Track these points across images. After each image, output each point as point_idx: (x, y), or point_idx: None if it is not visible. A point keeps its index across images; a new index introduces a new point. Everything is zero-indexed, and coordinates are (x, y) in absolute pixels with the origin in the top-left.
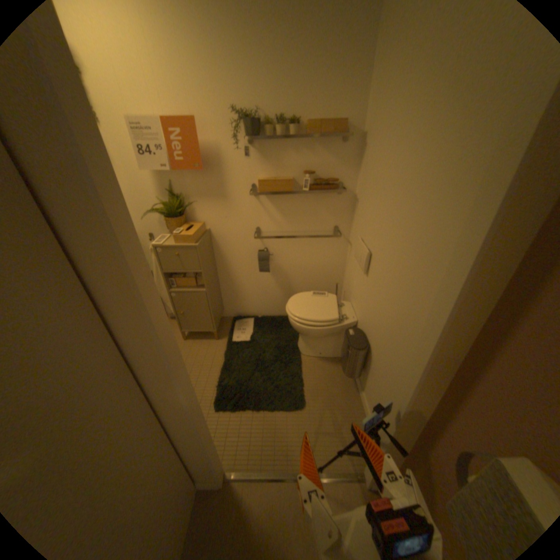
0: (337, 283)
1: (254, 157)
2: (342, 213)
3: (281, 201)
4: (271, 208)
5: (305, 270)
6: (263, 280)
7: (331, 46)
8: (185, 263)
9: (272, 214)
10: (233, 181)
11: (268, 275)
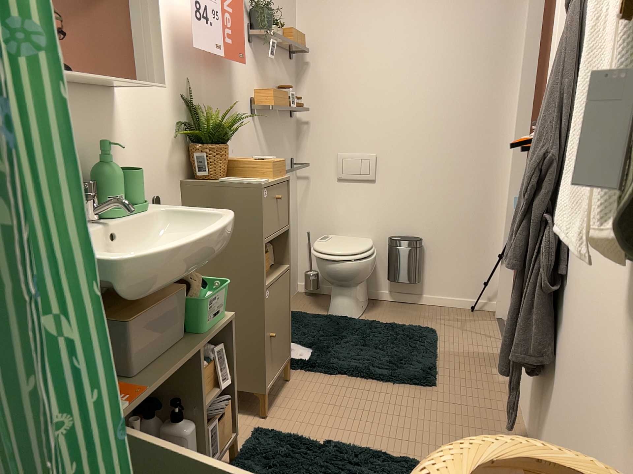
0: (296, 240)
1: (253, 65)
2: (294, 143)
3: (267, 126)
4: (263, 136)
5: None
6: None
7: None
8: (281, 214)
9: (263, 145)
10: (240, 93)
11: None
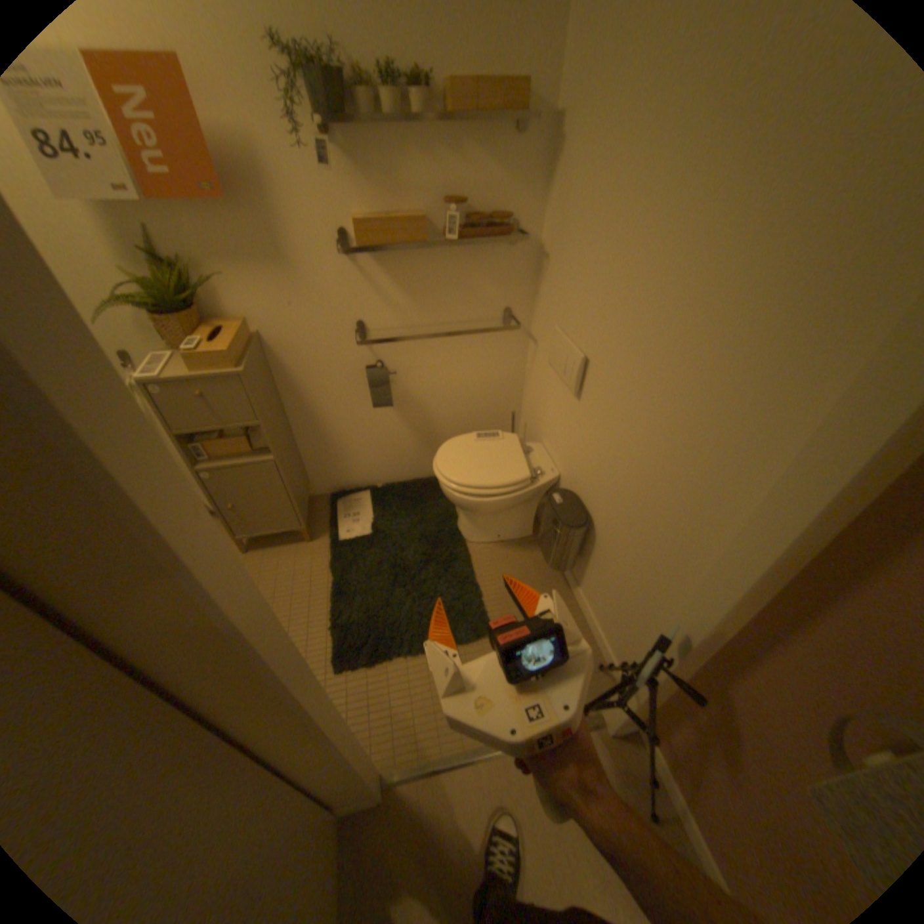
0: (512, 411)
1: (336, 166)
2: (517, 282)
3: (401, 263)
4: (384, 278)
5: (455, 393)
6: (379, 421)
7: None
8: (221, 411)
9: (385, 292)
10: (295, 222)
11: (389, 411)
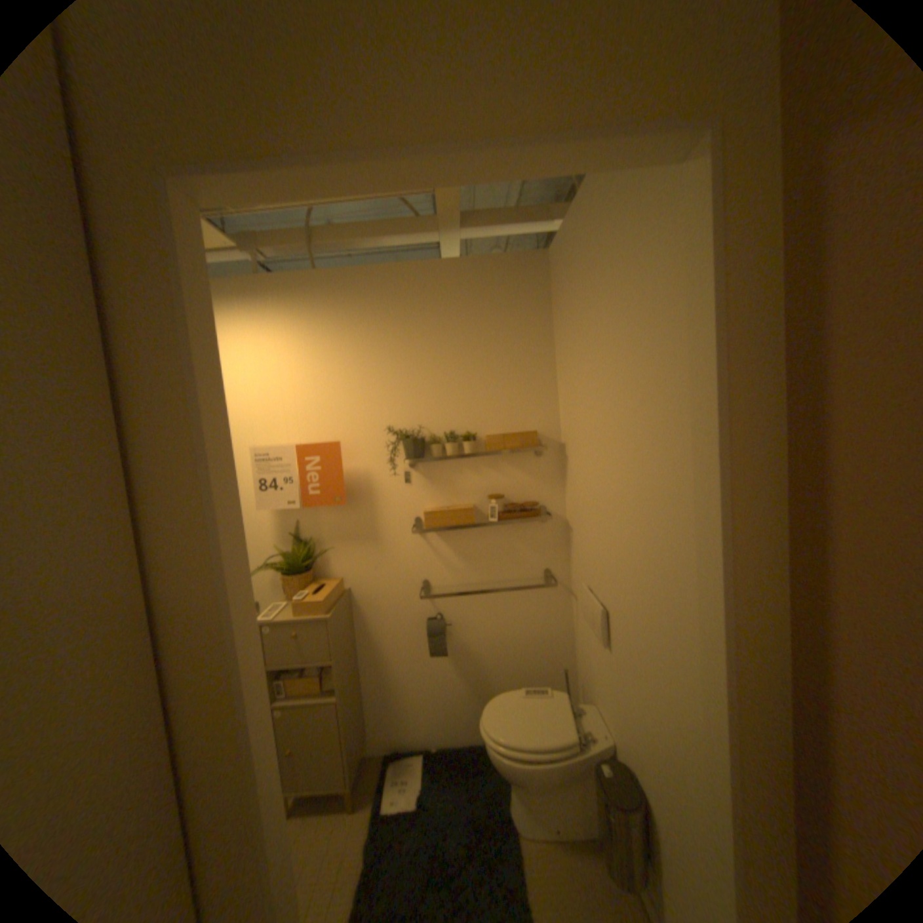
0: (567, 669)
1: (417, 483)
2: (552, 549)
3: (458, 538)
4: (445, 549)
5: (507, 647)
6: (436, 672)
7: (505, 363)
8: (306, 650)
9: (446, 558)
10: (388, 515)
11: (446, 663)
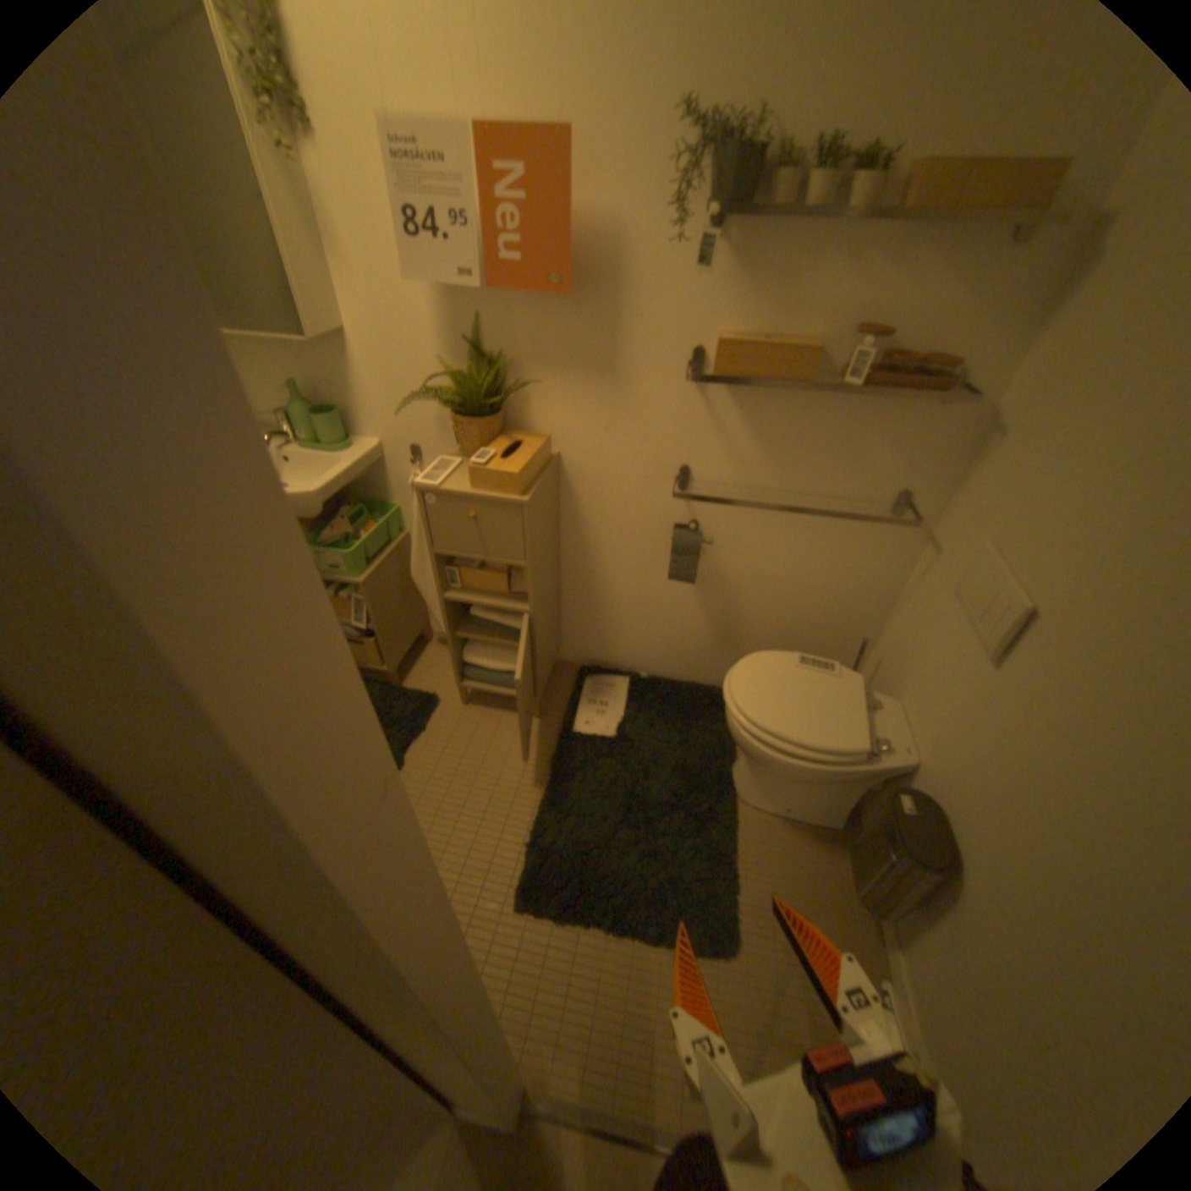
0: (865, 634)
1: (717, 268)
2: (936, 456)
3: (766, 402)
4: (735, 418)
5: (785, 588)
6: (669, 595)
7: None
8: (490, 540)
9: (731, 435)
10: (644, 331)
11: (687, 587)
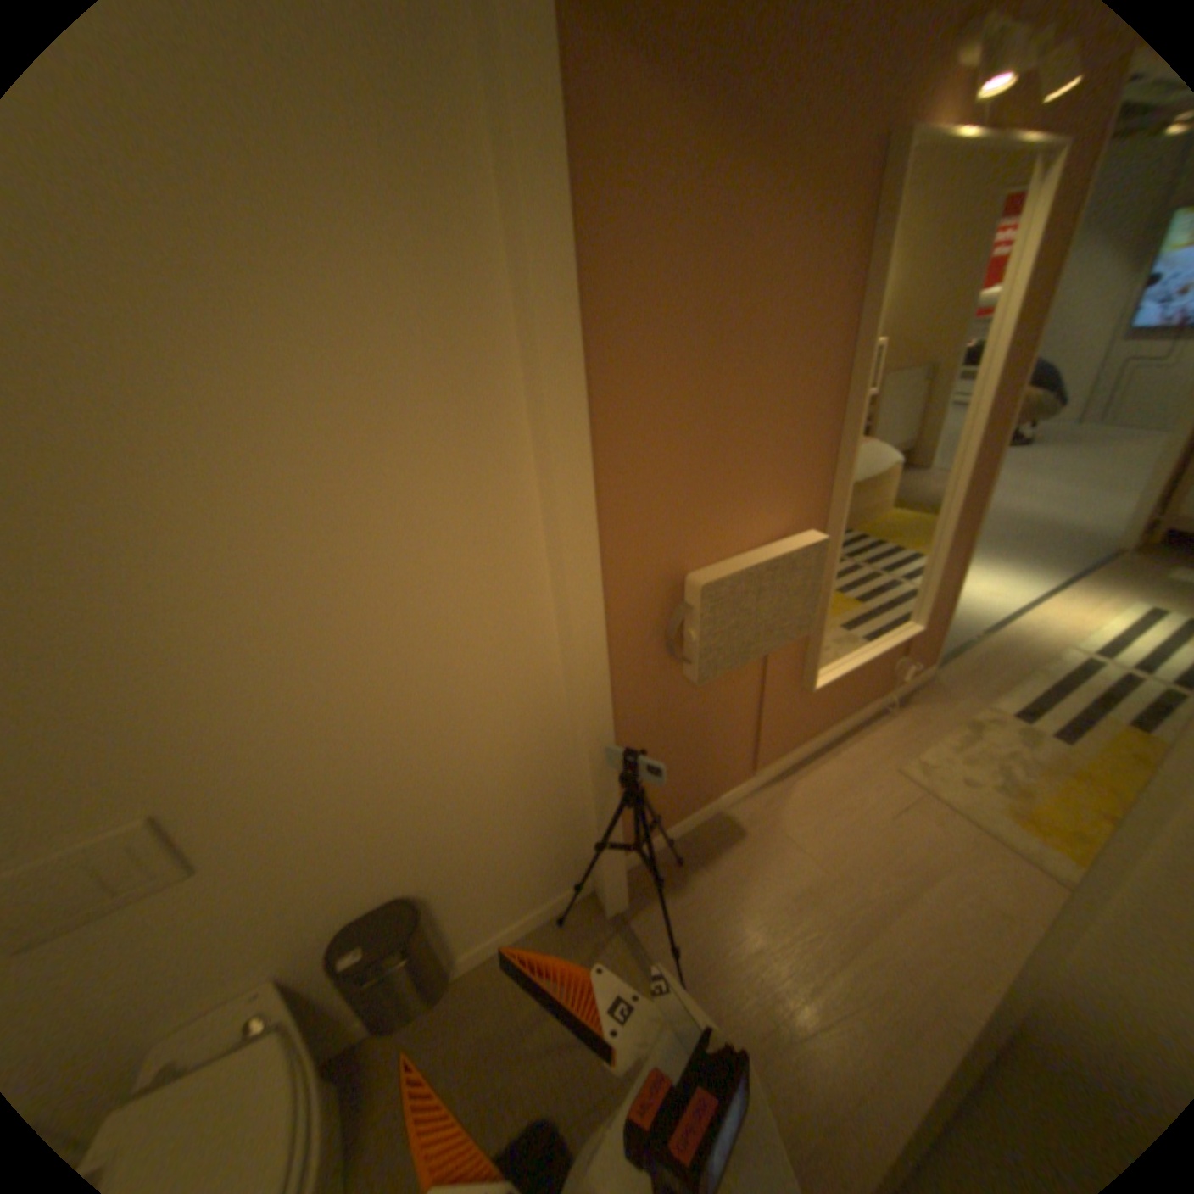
0: None
1: None
2: None
3: None
4: None
5: None
6: None
7: None
8: None
9: None
10: None
11: None
